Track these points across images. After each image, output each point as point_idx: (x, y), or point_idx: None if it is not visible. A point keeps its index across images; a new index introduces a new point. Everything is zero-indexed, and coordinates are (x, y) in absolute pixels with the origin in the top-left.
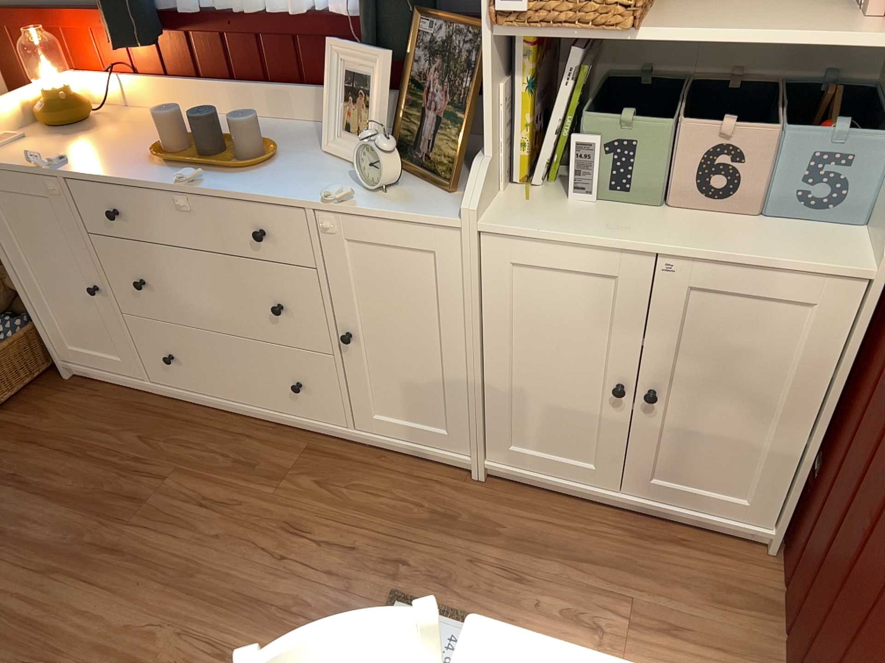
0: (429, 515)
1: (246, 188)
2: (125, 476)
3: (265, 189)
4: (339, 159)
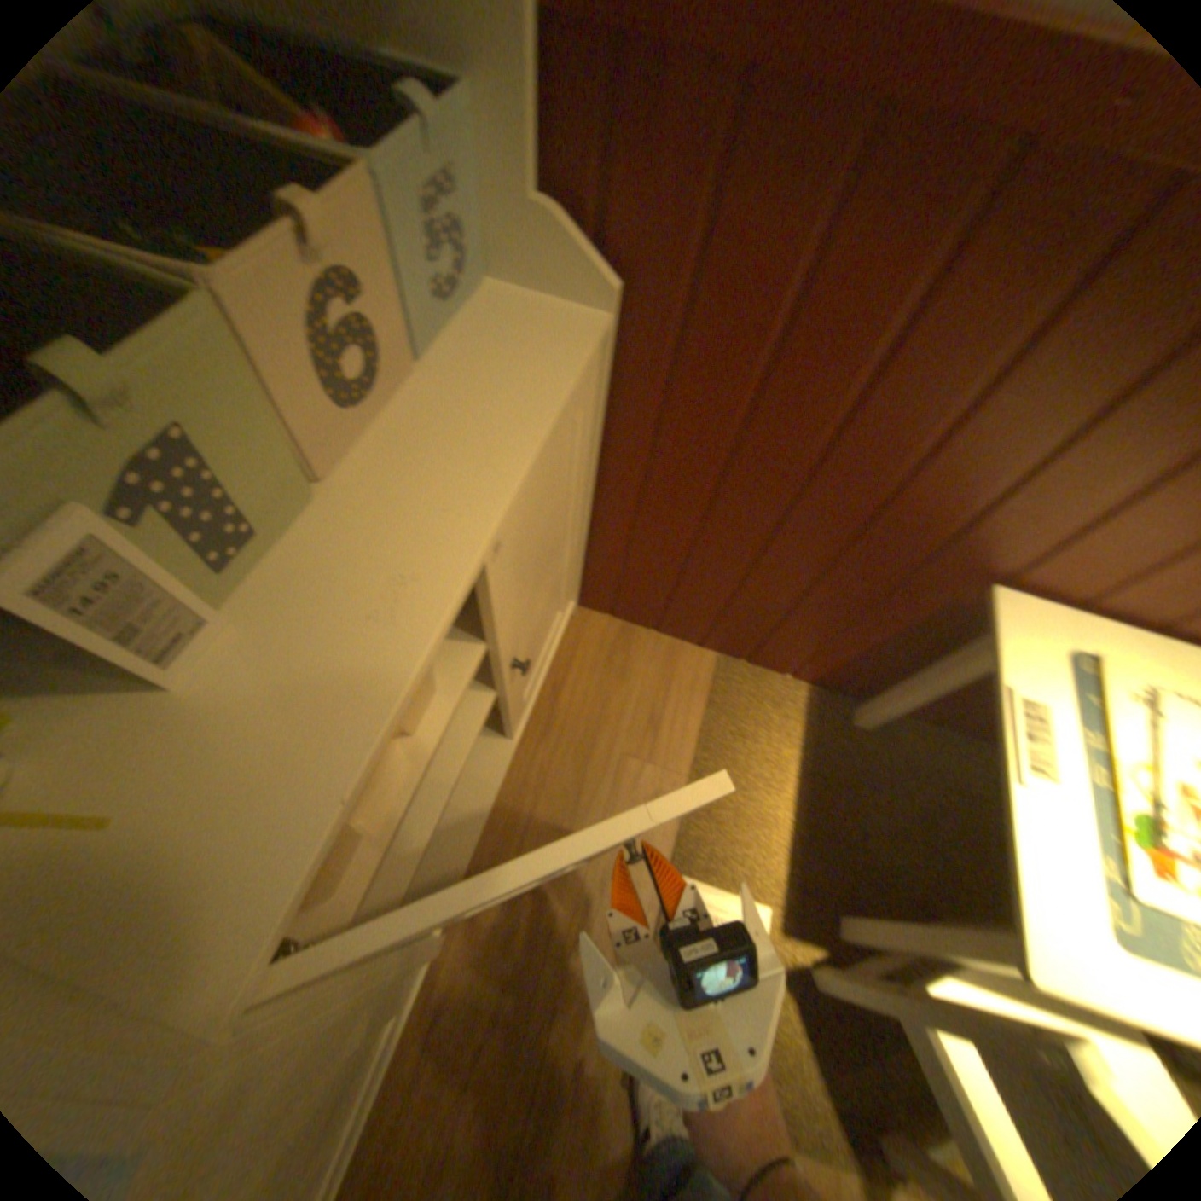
0: (501, 1034)
1: None
2: None
3: None
4: None
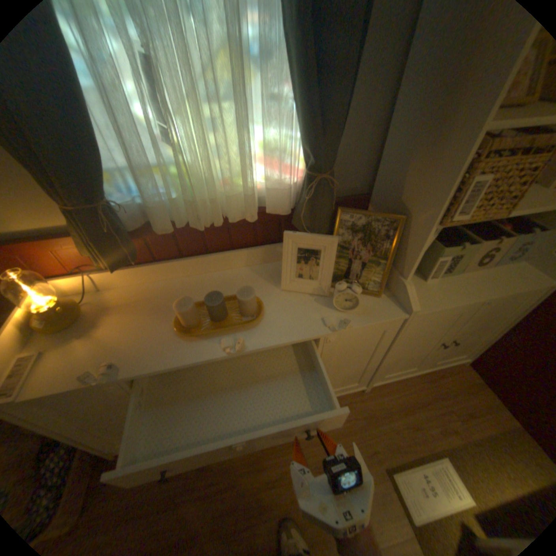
0: (366, 423)
1: (271, 337)
2: (208, 506)
3: (284, 334)
4: (293, 291)
